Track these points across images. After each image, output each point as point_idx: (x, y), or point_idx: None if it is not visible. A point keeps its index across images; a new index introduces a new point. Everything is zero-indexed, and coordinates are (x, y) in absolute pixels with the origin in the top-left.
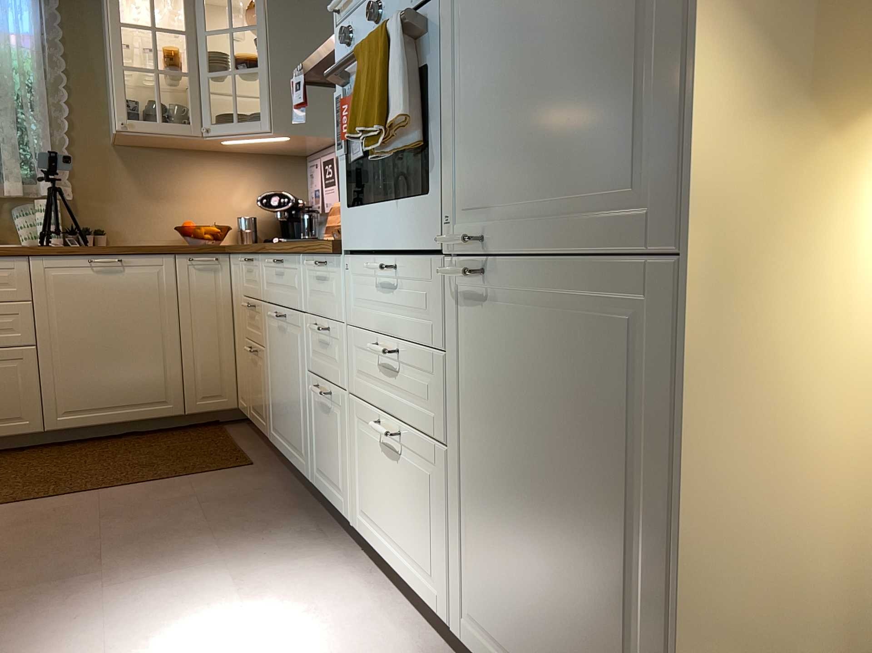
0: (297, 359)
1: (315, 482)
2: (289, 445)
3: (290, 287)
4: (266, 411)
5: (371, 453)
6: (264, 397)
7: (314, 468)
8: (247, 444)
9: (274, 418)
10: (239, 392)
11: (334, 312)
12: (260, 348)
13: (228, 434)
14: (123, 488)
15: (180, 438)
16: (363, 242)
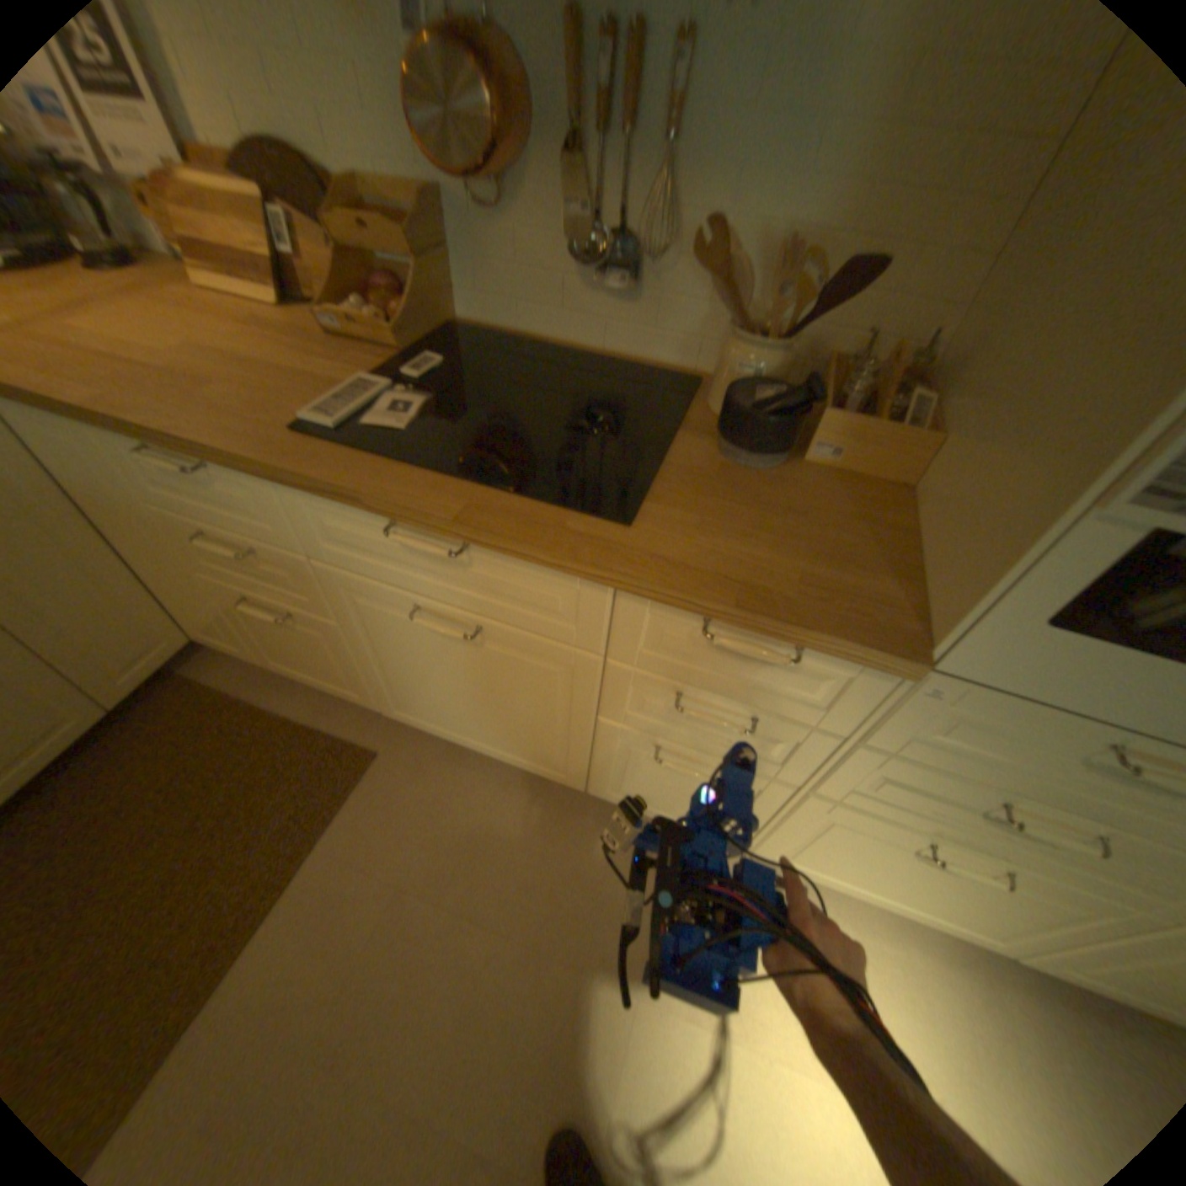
0: (548, 692)
1: (605, 796)
2: (488, 744)
3: (519, 600)
4: (363, 687)
5: (865, 844)
6: (344, 671)
7: (606, 788)
8: (290, 702)
9: (409, 705)
10: (171, 615)
11: (796, 711)
12: (306, 615)
13: (223, 693)
14: (239, 956)
15: (143, 751)
16: (1087, 701)
